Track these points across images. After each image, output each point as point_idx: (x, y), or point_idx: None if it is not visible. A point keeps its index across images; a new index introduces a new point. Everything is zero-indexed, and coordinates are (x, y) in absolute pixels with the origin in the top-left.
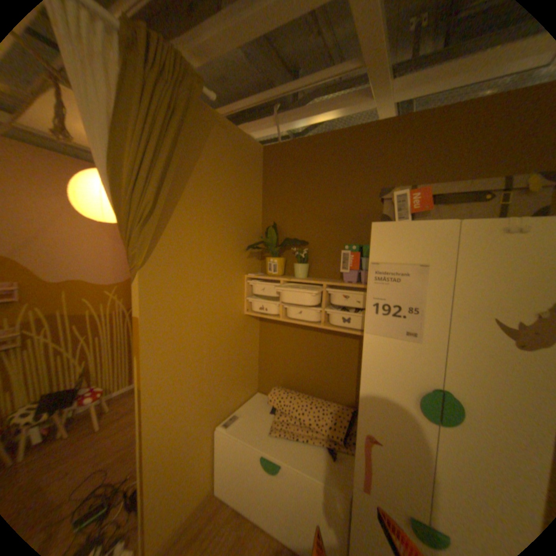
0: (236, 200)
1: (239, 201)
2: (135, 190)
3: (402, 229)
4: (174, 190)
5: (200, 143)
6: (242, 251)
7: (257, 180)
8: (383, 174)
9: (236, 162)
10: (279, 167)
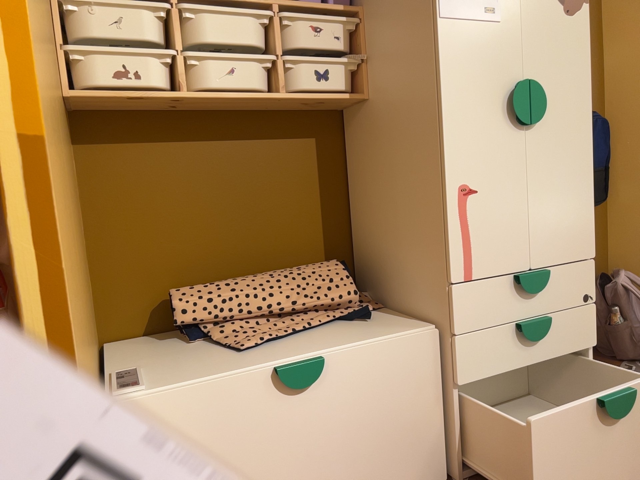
0: None
1: None
2: None
3: None
4: None
5: None
6: None
7: None
8: None
9: None
10: None
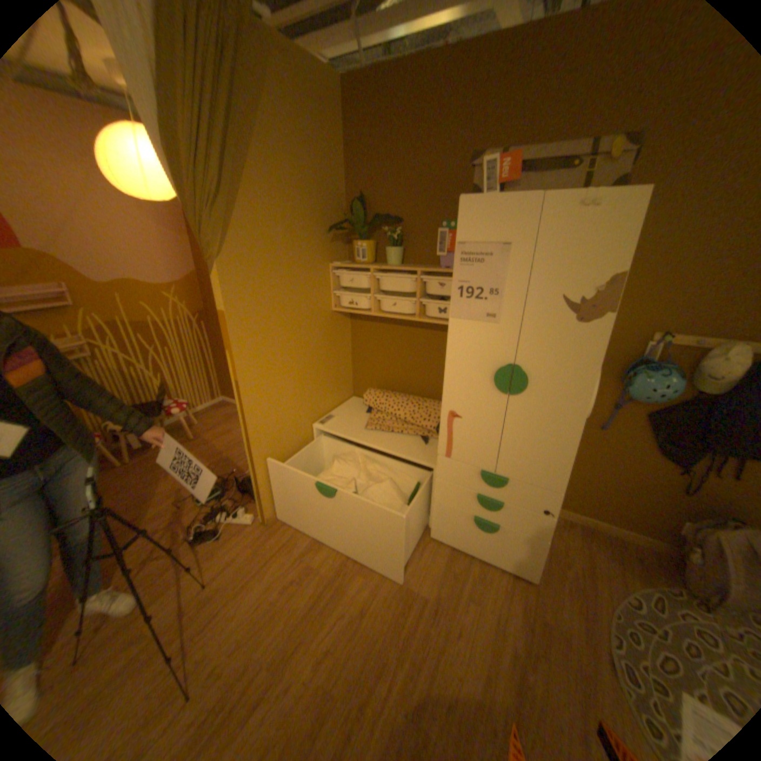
0: (309, 164)
1: (313, 165)
2: (195, 165)
3: (488, 203)
4: (235, 159)
5: (256, 85)
6: (322, 234)
7: (334, 131)
8: (493, 120)
9: (305, 107)
10: (362, 108)
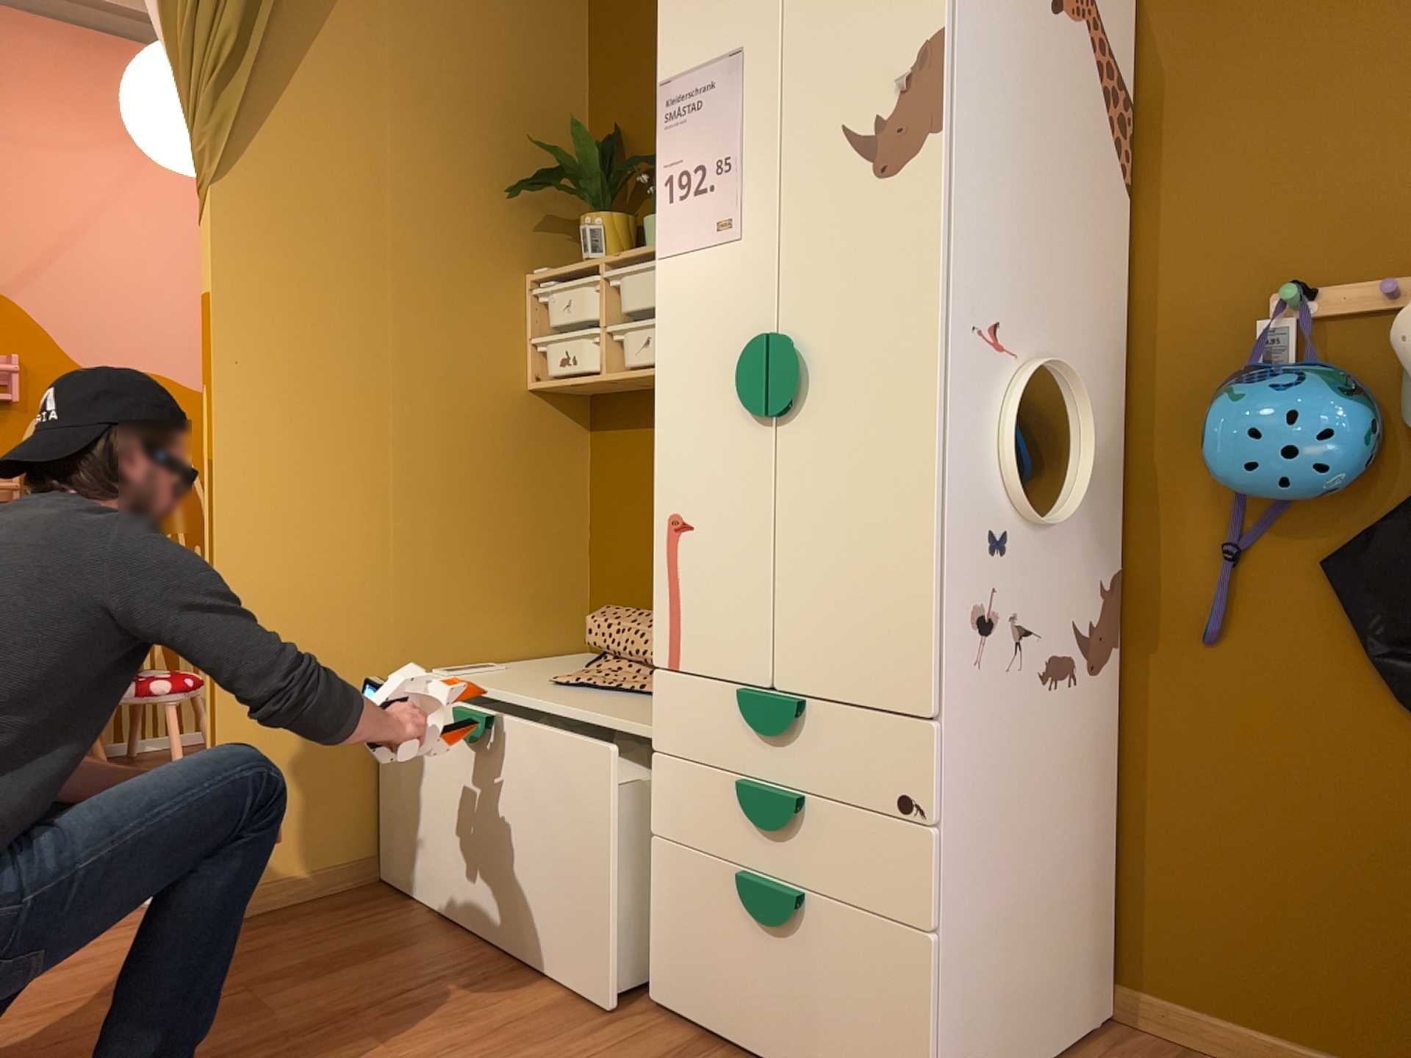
0: (491, 65)
1: (502, 69)
2: (205, 10)
3: None
4: (303, 24)
5: None
6: (514, 208)
7: (568, 18)
8: None
9: None
10: None
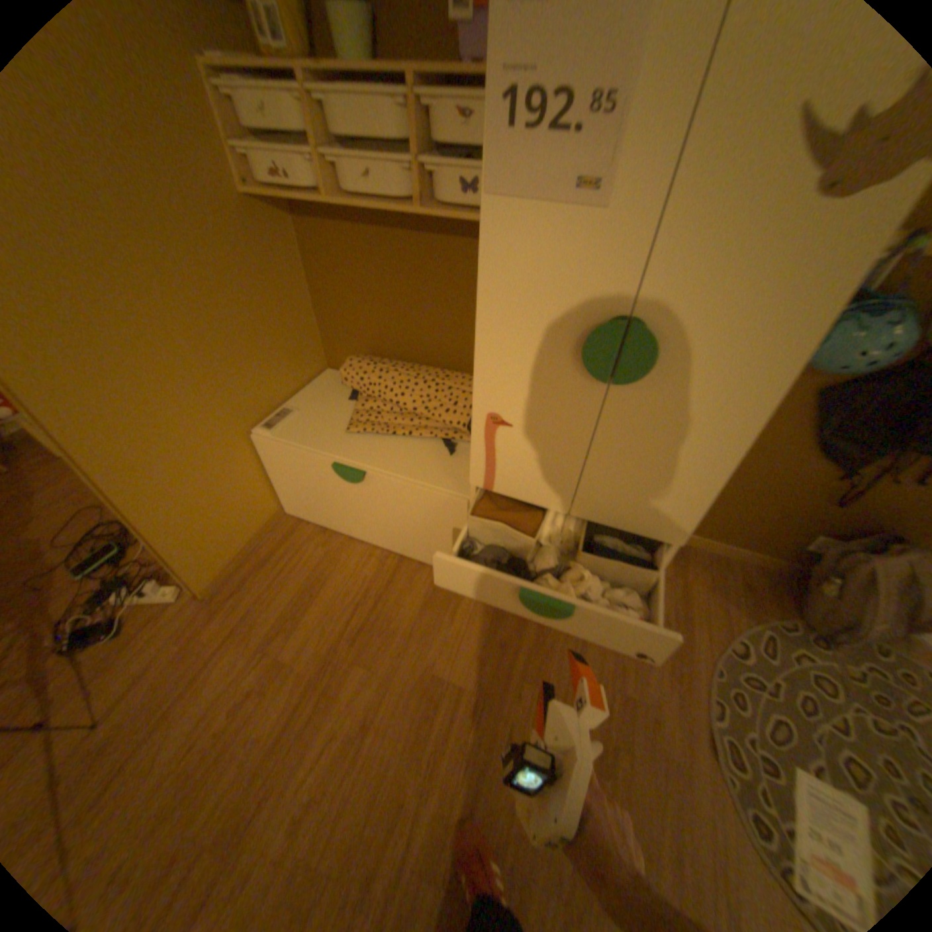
0: None
1: None
2: None
3: None
4: None
5: None
6: None
7: None
8: None
9: None
10: None
